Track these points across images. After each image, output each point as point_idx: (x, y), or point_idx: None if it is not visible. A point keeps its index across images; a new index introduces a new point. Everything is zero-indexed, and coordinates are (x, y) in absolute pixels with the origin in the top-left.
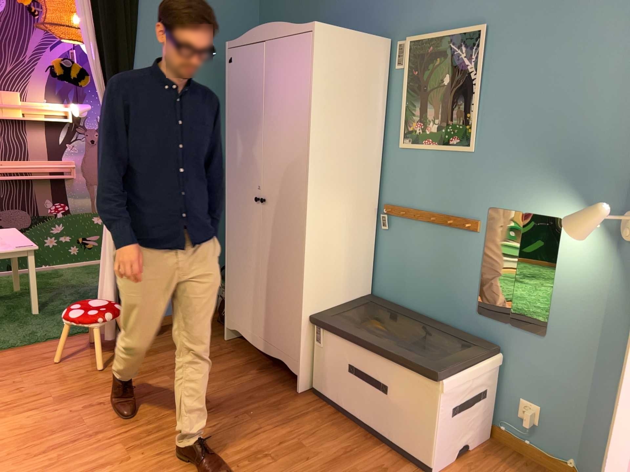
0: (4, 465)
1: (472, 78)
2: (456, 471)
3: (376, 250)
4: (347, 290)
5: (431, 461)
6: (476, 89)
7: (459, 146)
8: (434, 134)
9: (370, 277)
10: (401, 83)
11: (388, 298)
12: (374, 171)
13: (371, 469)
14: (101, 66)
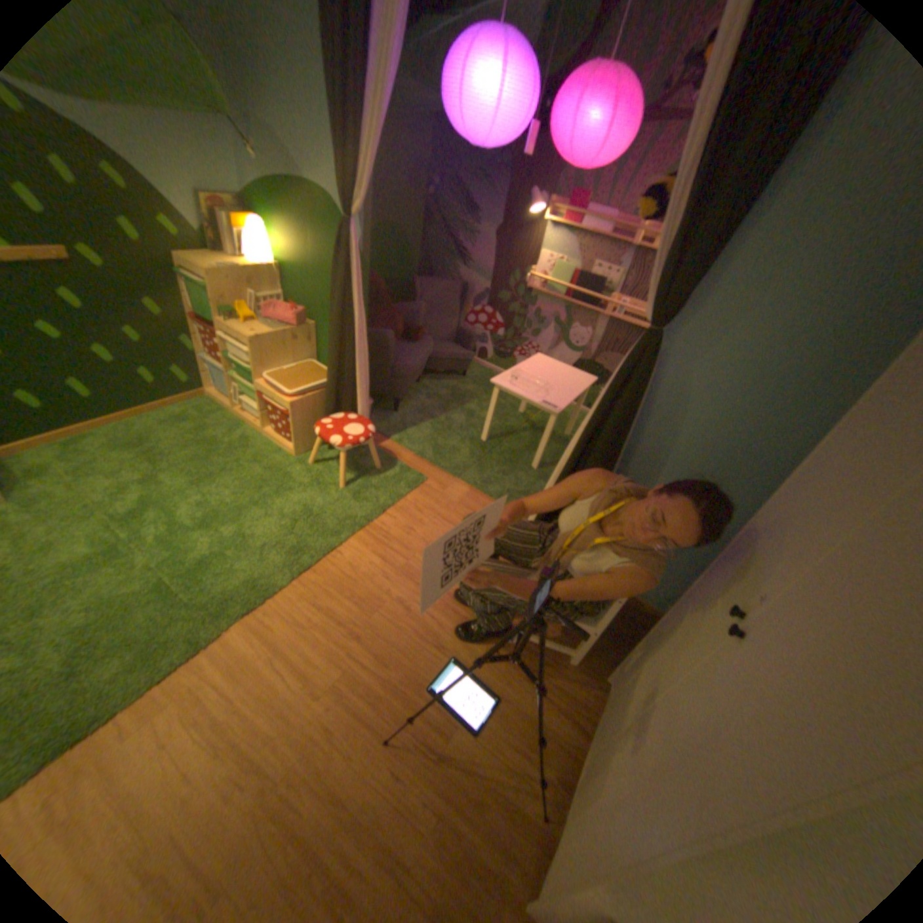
0: (299, 591)
1: None
2: None
3: None
4: None
5: None
6: None
7: None
8: None
9: None
10: None
11: None
12: None
13: None
14: (691, 193)
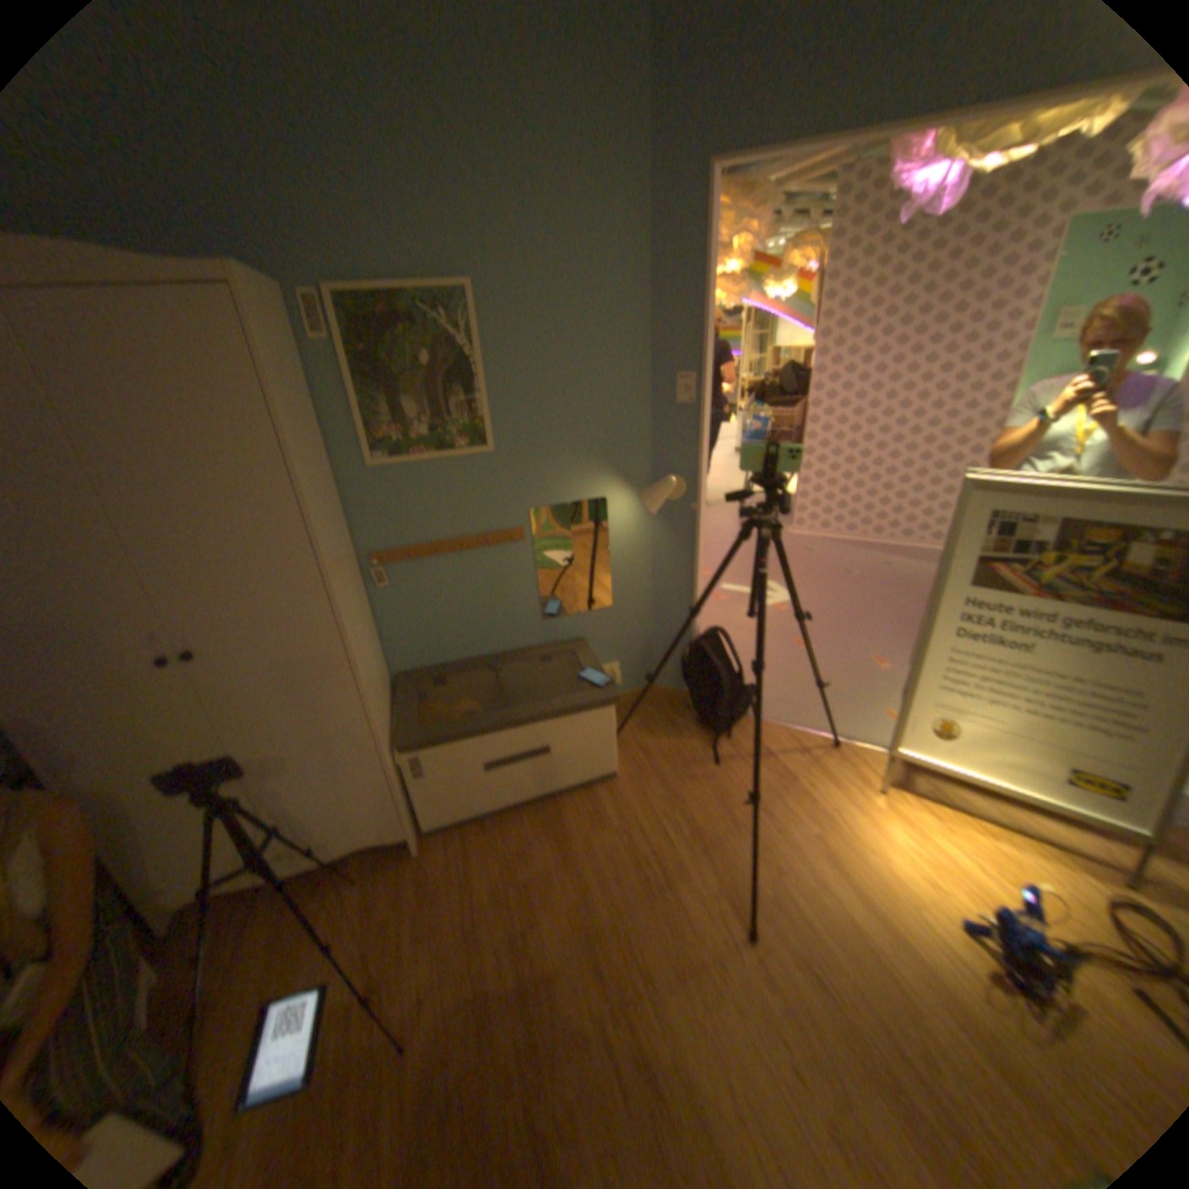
0: None
1: (466, 355)
2: (616, 759)
3: (373, 621)
4: (385, 693)
5: (613, 769)
6: (478, 370)
7: (470, 448)
8: (426, 438)
9: (382, 658)
10: (328, 364)
11: (417, 667)
12: (341, 516)
13: (588, 826)
14: None
